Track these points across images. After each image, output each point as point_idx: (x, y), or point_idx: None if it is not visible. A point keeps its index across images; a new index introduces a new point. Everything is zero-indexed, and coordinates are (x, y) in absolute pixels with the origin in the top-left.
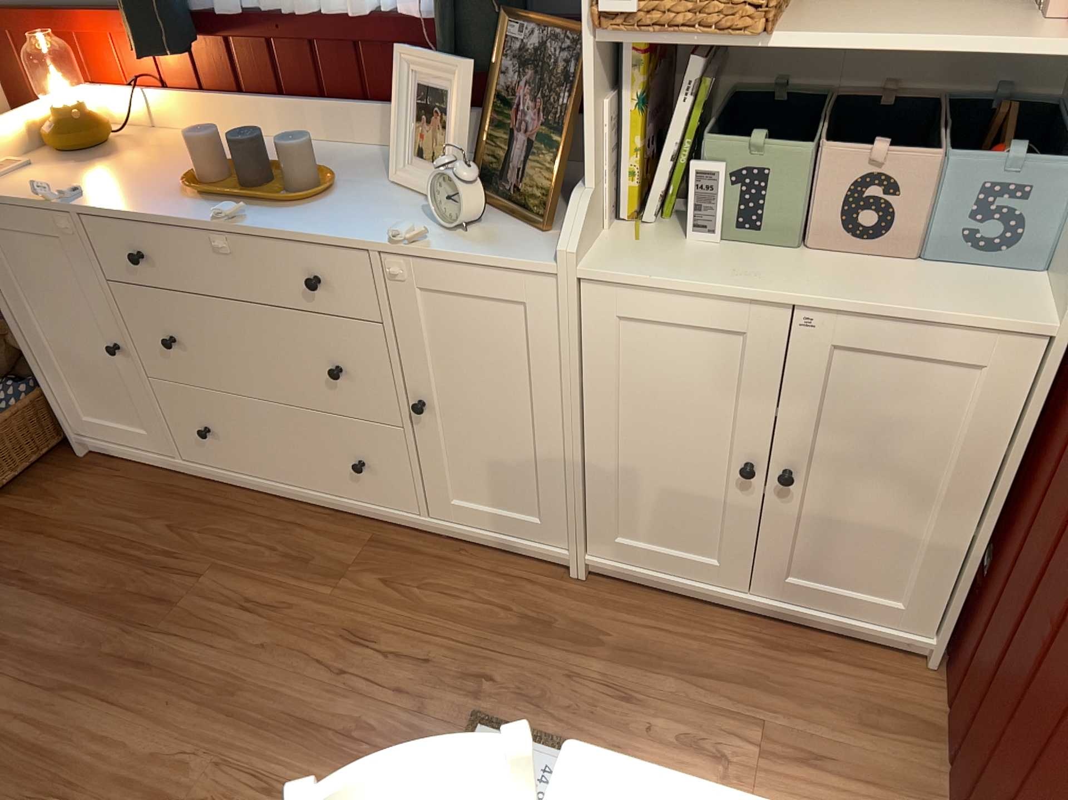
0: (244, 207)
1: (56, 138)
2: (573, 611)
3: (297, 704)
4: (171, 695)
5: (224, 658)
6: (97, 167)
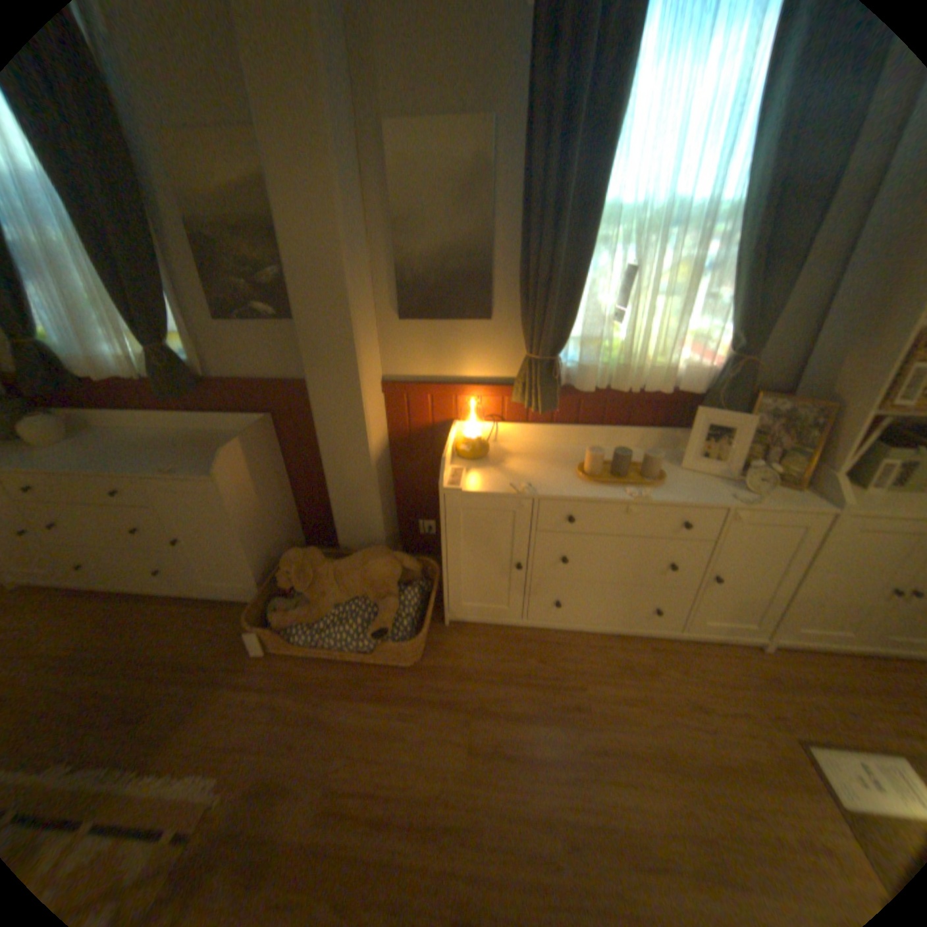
0: (627, 486)
1: (464, 450)
2: (785, 673)
3: (713, 764)
4: (642, 776)
5: (647, 744)
6: (495, 466)
